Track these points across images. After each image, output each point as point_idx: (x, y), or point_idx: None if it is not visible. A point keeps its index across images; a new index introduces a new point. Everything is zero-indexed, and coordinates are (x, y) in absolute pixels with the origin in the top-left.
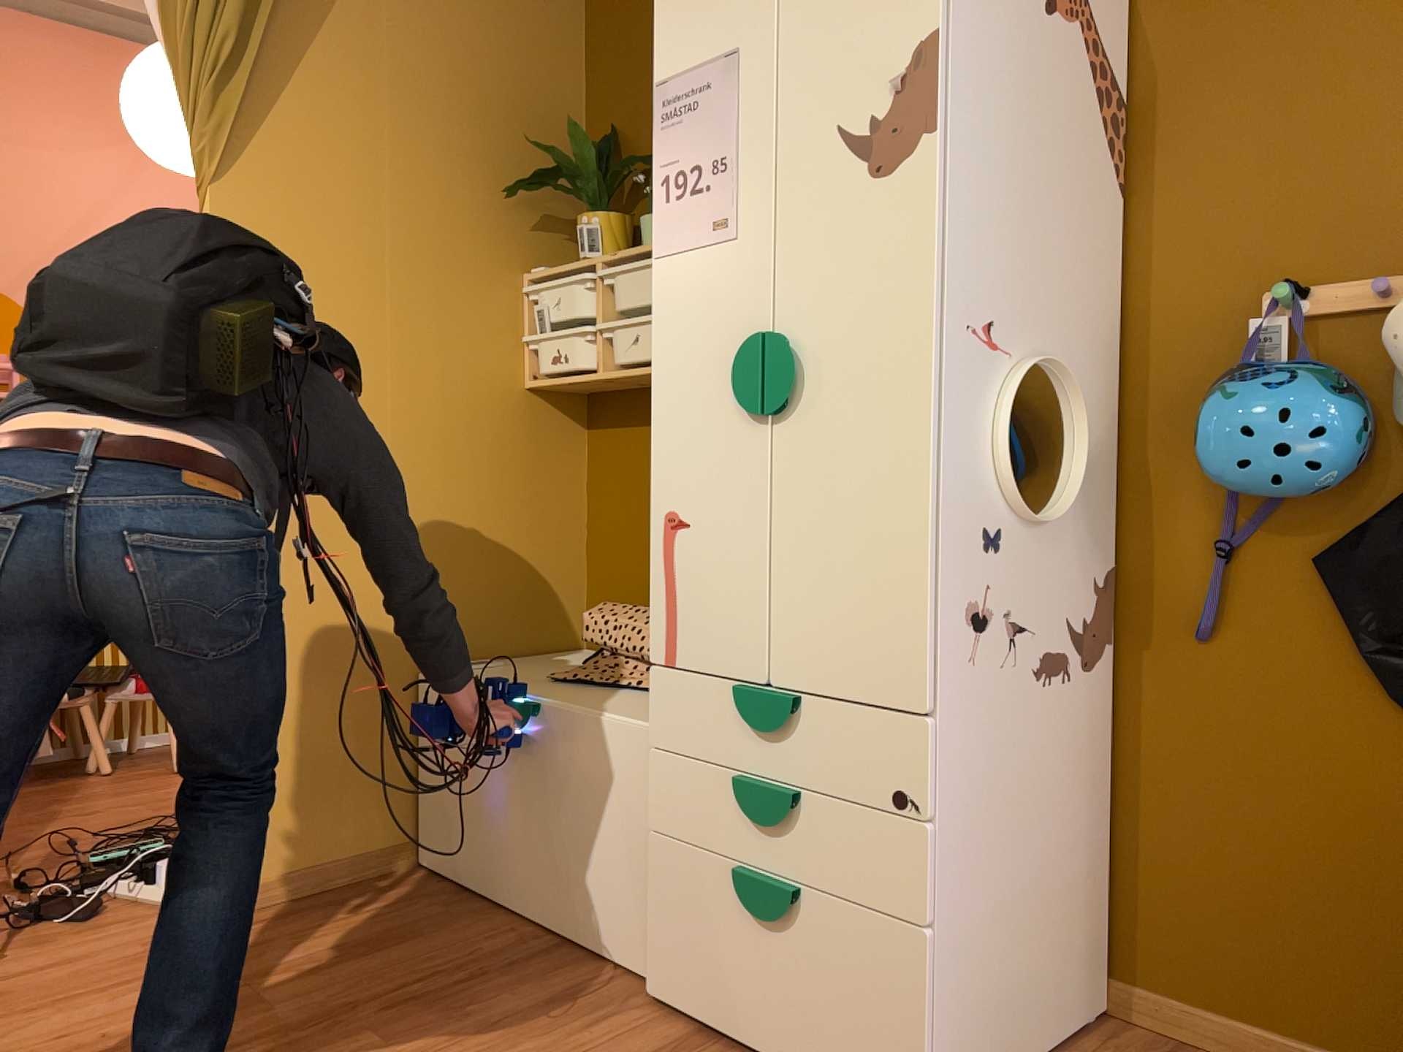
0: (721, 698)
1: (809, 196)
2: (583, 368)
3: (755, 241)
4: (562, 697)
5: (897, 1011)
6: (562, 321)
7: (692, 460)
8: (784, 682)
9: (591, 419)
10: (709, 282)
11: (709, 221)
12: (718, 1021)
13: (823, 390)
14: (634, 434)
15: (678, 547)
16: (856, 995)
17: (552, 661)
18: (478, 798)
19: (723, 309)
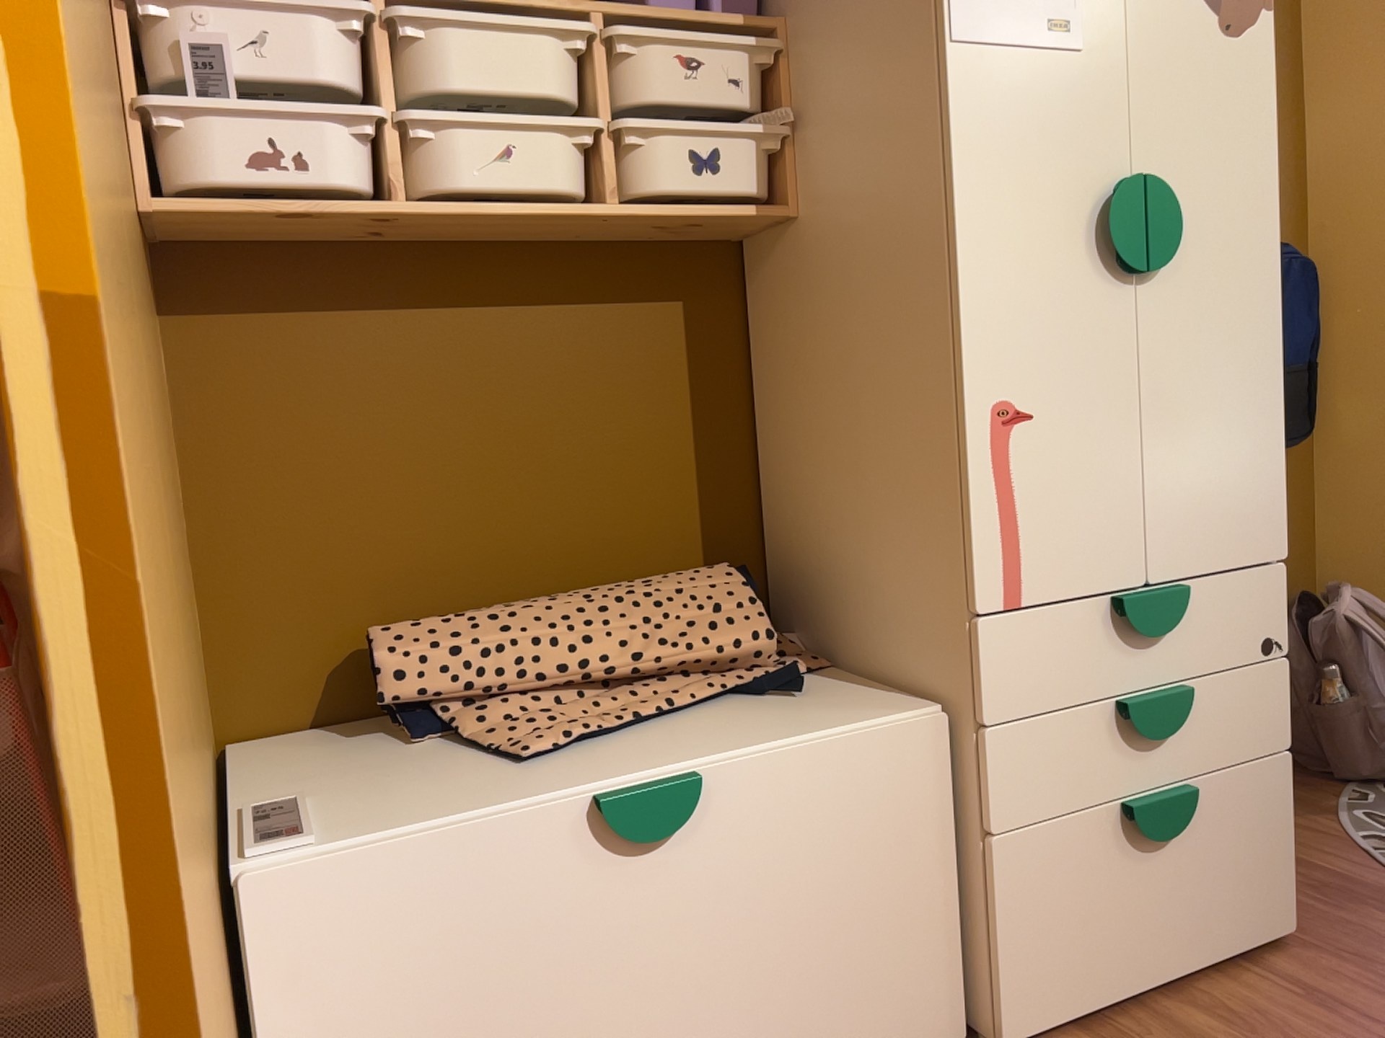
0: (1088, 620)
1: (1163, 29)
2: (336, 190)
3: (1106, 62)
4: (687, 753)
5: (1272, 835)
6: (267, 86)
7: (1035, 331)
8: (1164, 572)
9: (187, 298)
10: (1047, 98)
11: (1044, 17)
12: (1106, 993)
13: (1189, 250)
14: (326, 328)
15: (1022, 448)
16: (1241, 847)
17: (321, 761)
18: (533, 1026)
19: (1068, 137)
